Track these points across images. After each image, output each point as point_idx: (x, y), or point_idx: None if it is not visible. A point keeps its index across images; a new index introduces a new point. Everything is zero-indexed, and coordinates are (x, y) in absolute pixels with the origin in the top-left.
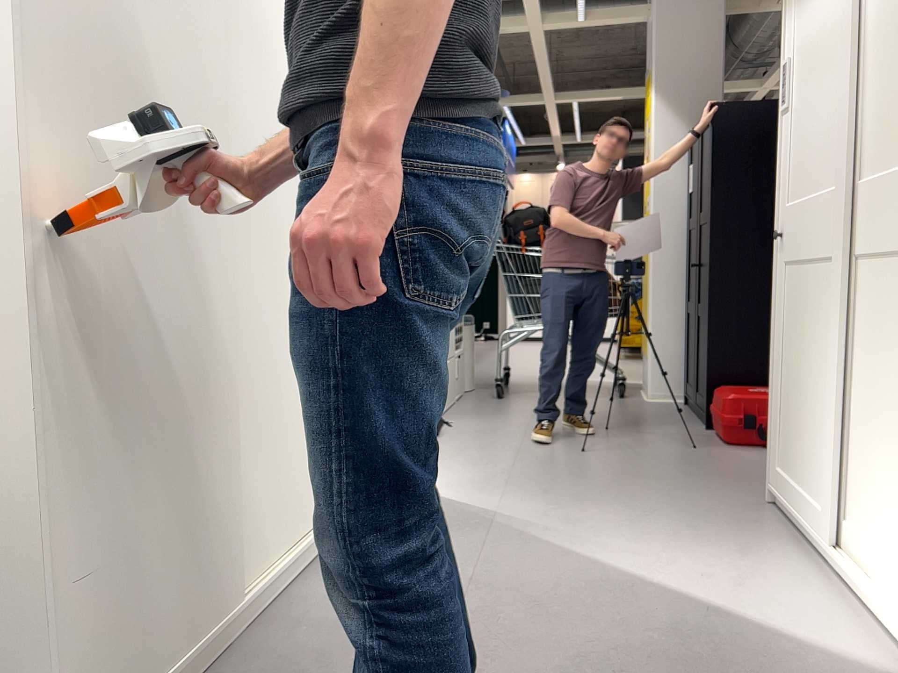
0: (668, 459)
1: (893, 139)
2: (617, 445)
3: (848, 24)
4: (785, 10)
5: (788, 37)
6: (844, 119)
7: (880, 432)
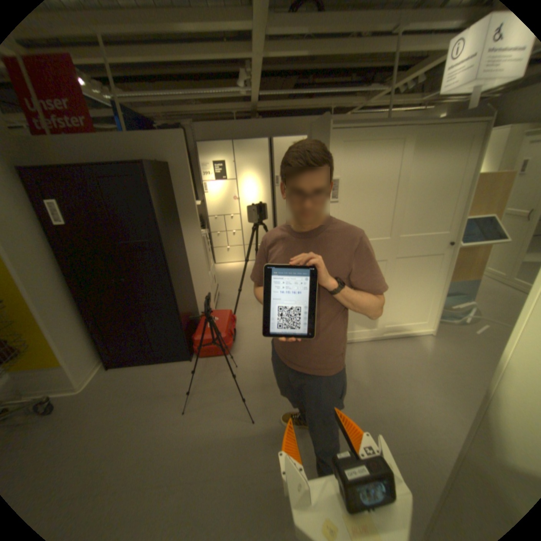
0: (264, 378)
1: (424, 226)
2: (233, 404)
3: (407, 183)
4: (337, 151)
5: (340, 166)
6: (401, 216)
7: (410, 299)
